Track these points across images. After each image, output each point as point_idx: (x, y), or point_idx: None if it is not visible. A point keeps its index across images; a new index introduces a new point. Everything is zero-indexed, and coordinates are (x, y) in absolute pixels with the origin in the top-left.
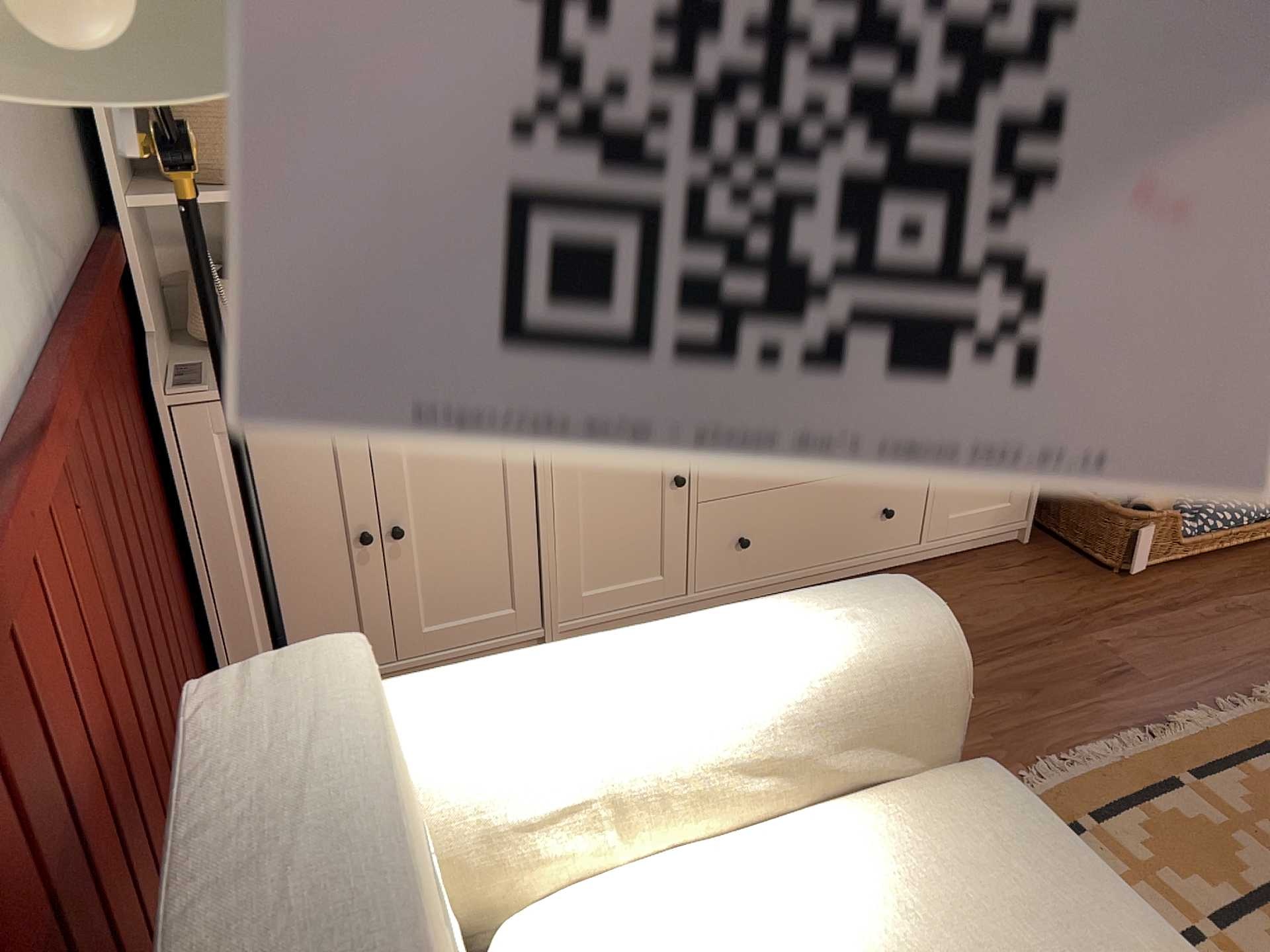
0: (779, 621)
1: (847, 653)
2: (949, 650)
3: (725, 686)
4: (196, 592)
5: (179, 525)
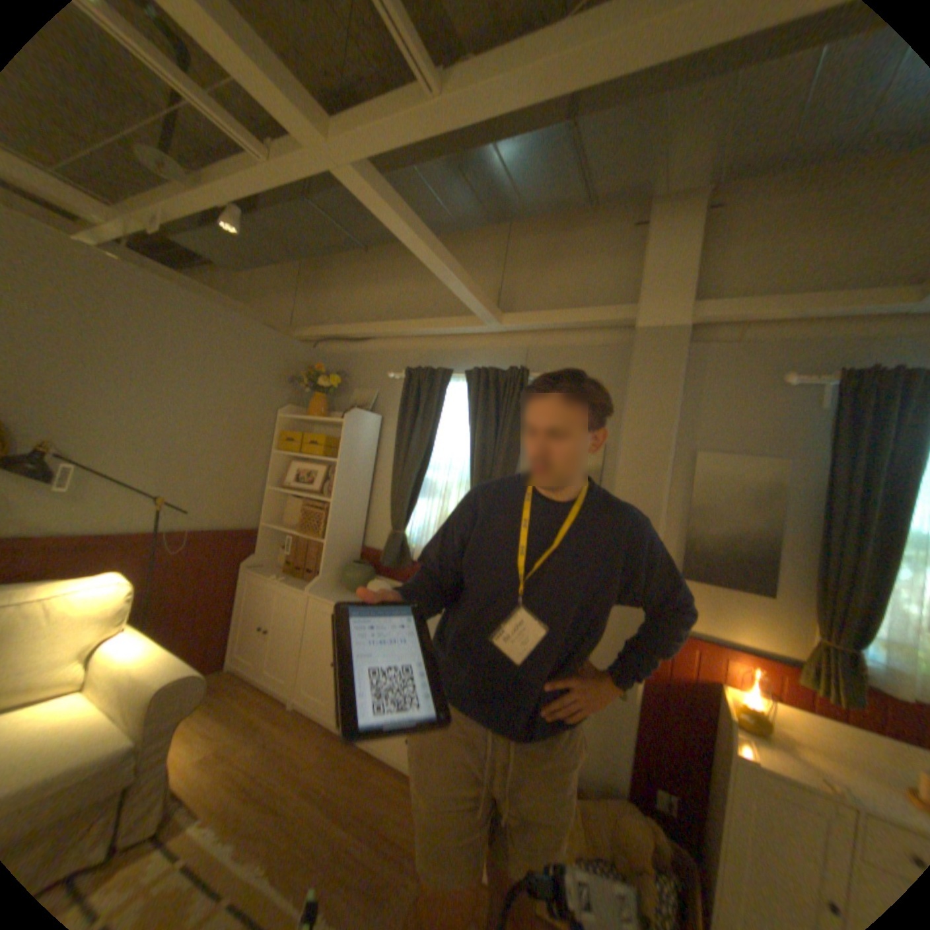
0: (157, 661)
1: (142, 674)
2: (156, 696)
3: (122, 661)
4: (229, 625)
5: (233, 604)
